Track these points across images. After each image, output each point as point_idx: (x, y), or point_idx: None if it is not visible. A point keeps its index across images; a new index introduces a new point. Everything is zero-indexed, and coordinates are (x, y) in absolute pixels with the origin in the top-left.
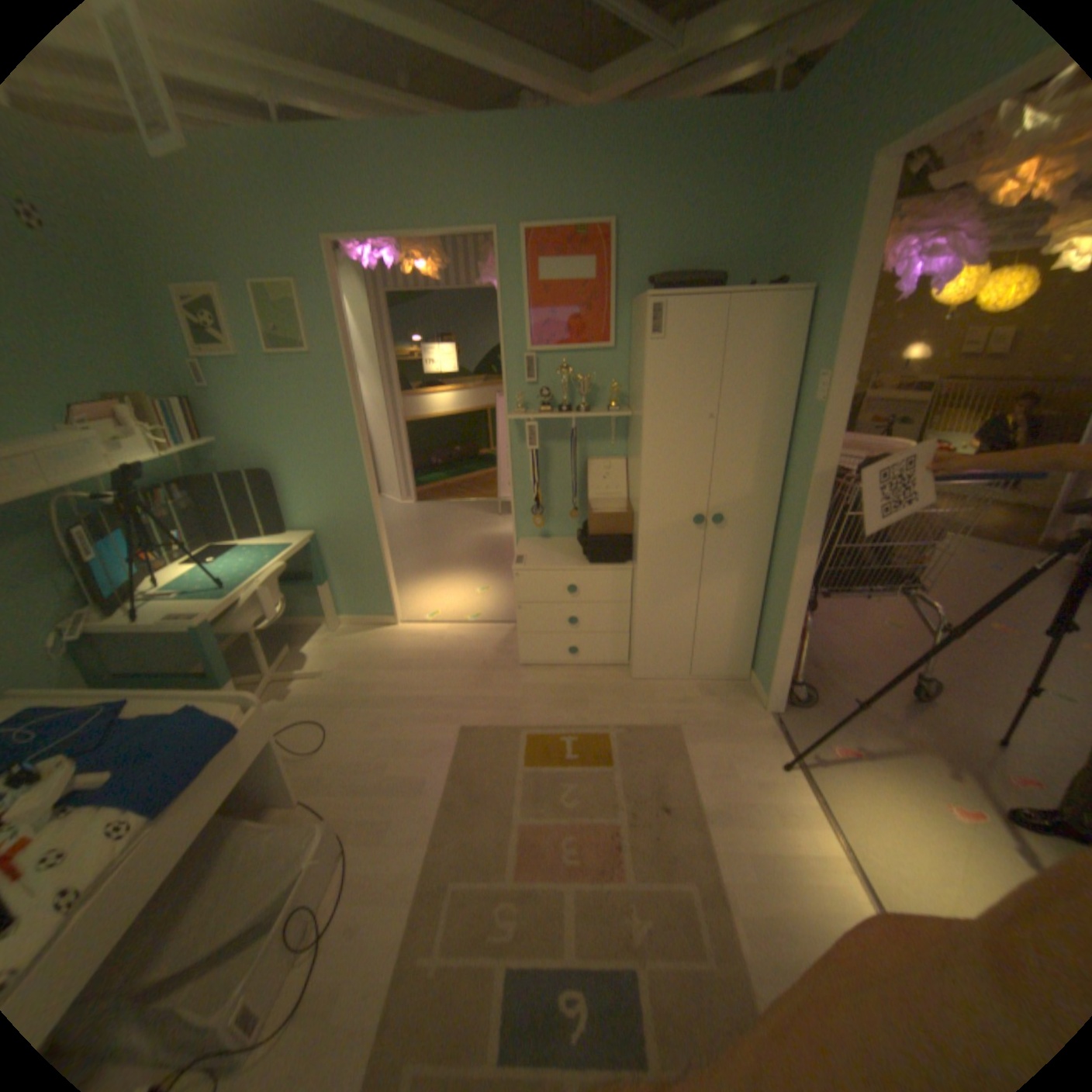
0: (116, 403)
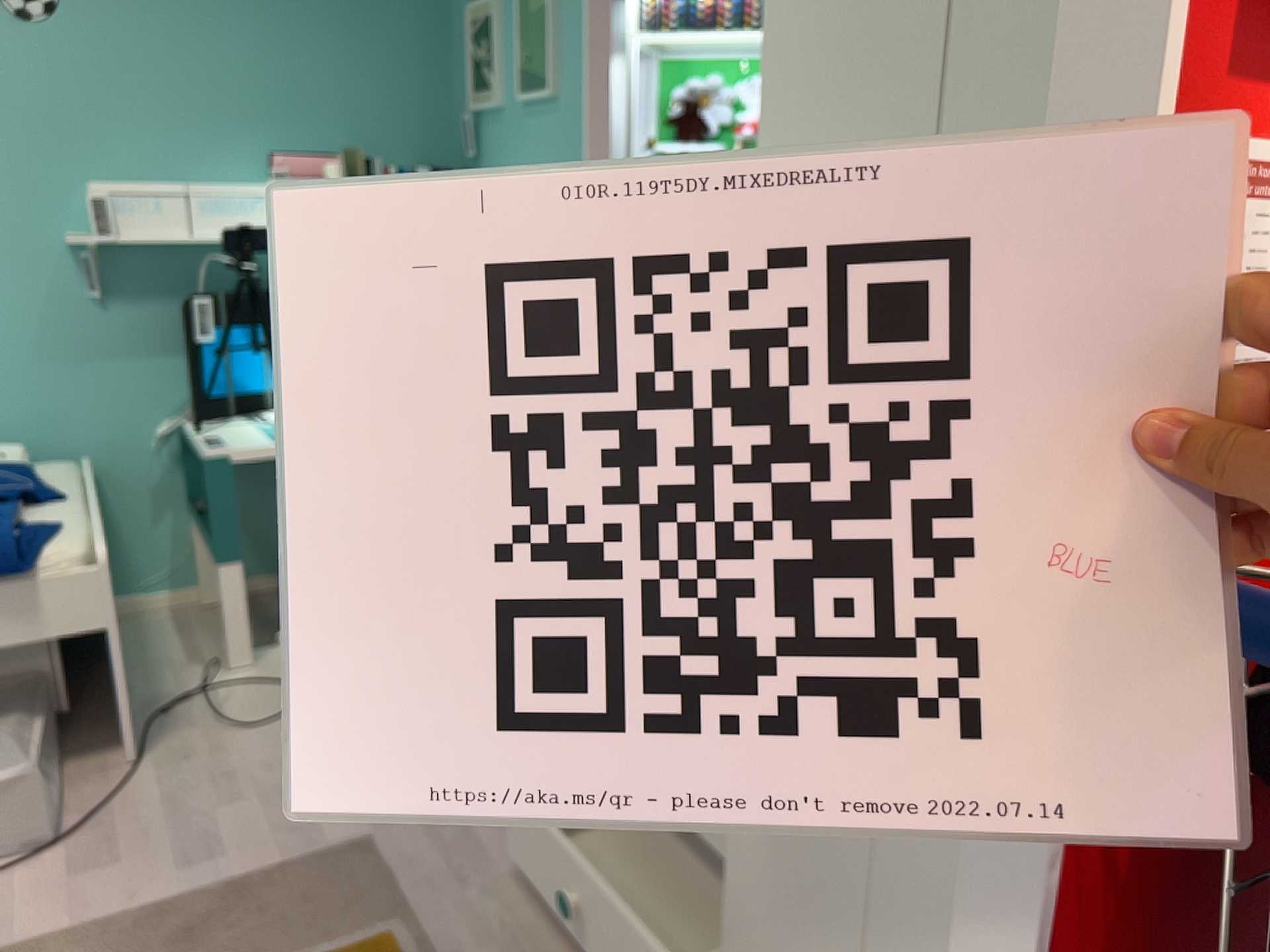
0: (337, 160)
